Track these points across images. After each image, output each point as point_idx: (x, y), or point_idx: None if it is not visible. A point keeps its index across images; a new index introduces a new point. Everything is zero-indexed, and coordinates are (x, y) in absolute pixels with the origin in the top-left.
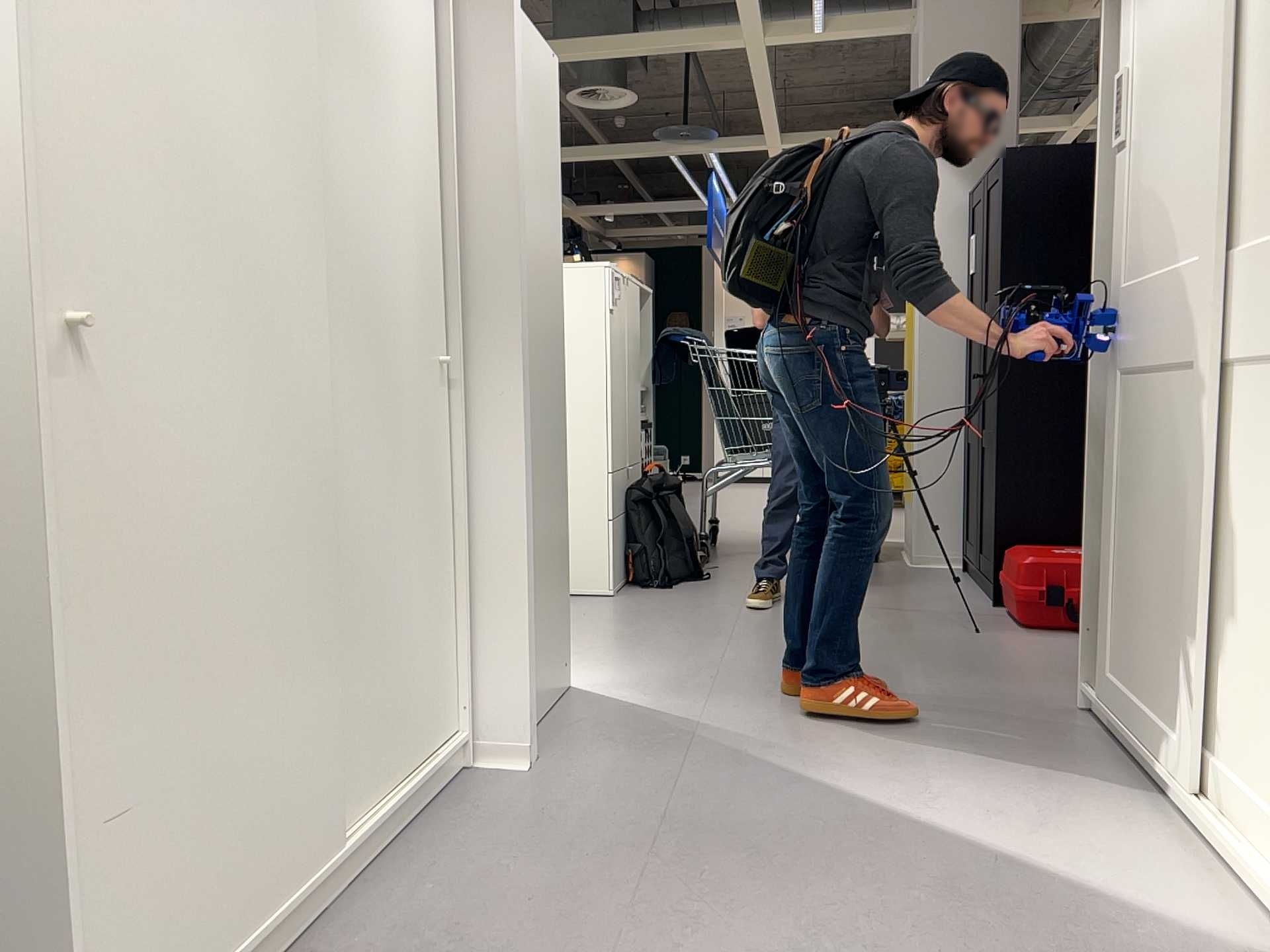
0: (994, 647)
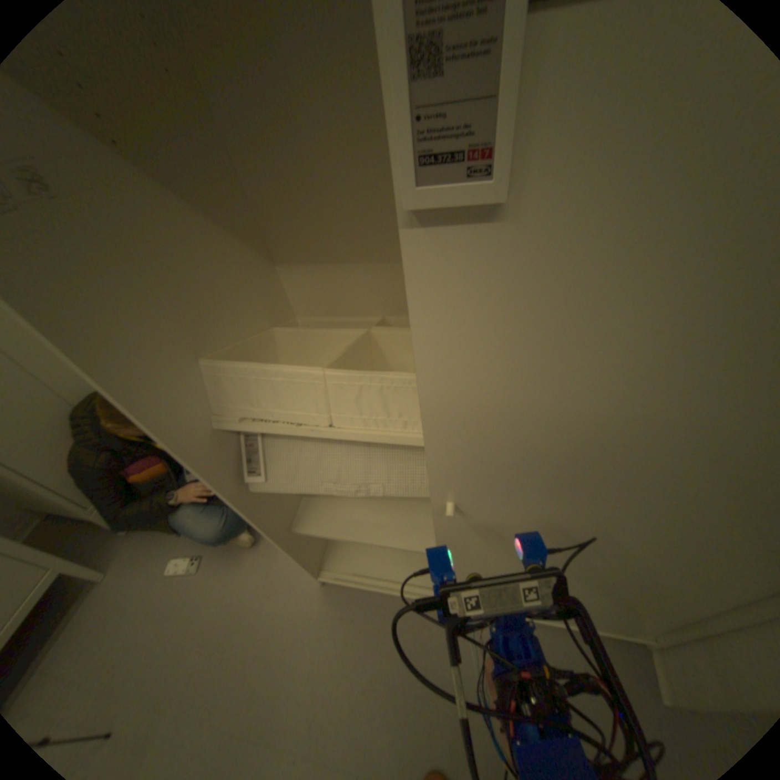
0: None
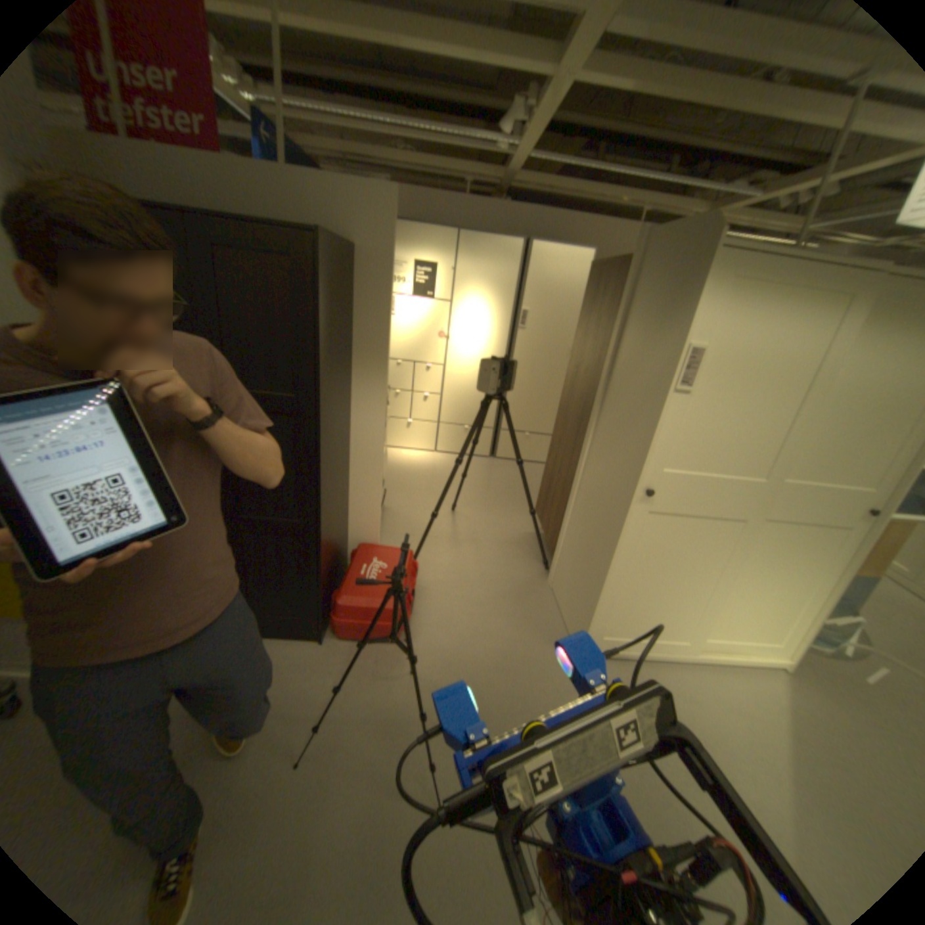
0: (459, 673)
